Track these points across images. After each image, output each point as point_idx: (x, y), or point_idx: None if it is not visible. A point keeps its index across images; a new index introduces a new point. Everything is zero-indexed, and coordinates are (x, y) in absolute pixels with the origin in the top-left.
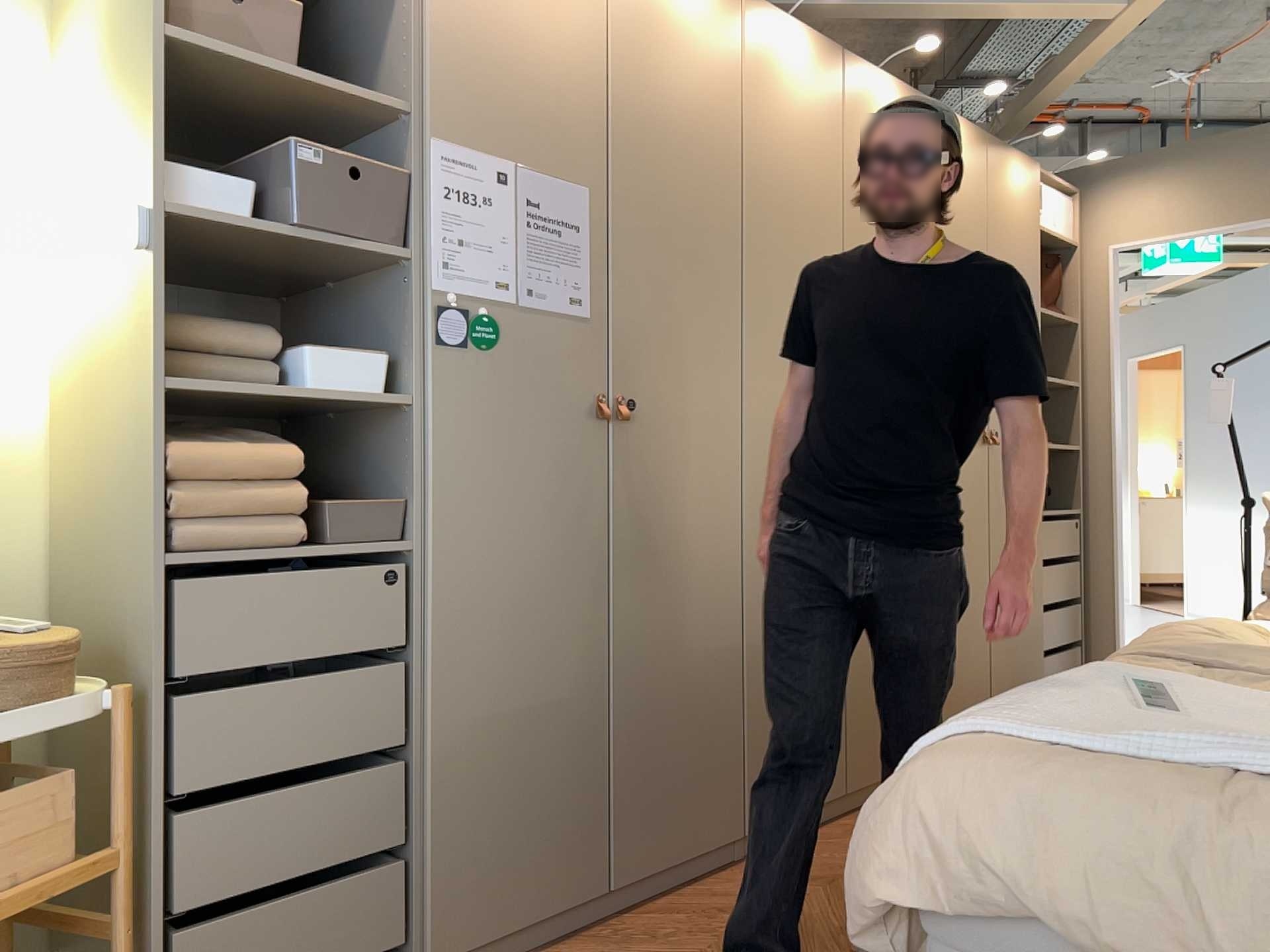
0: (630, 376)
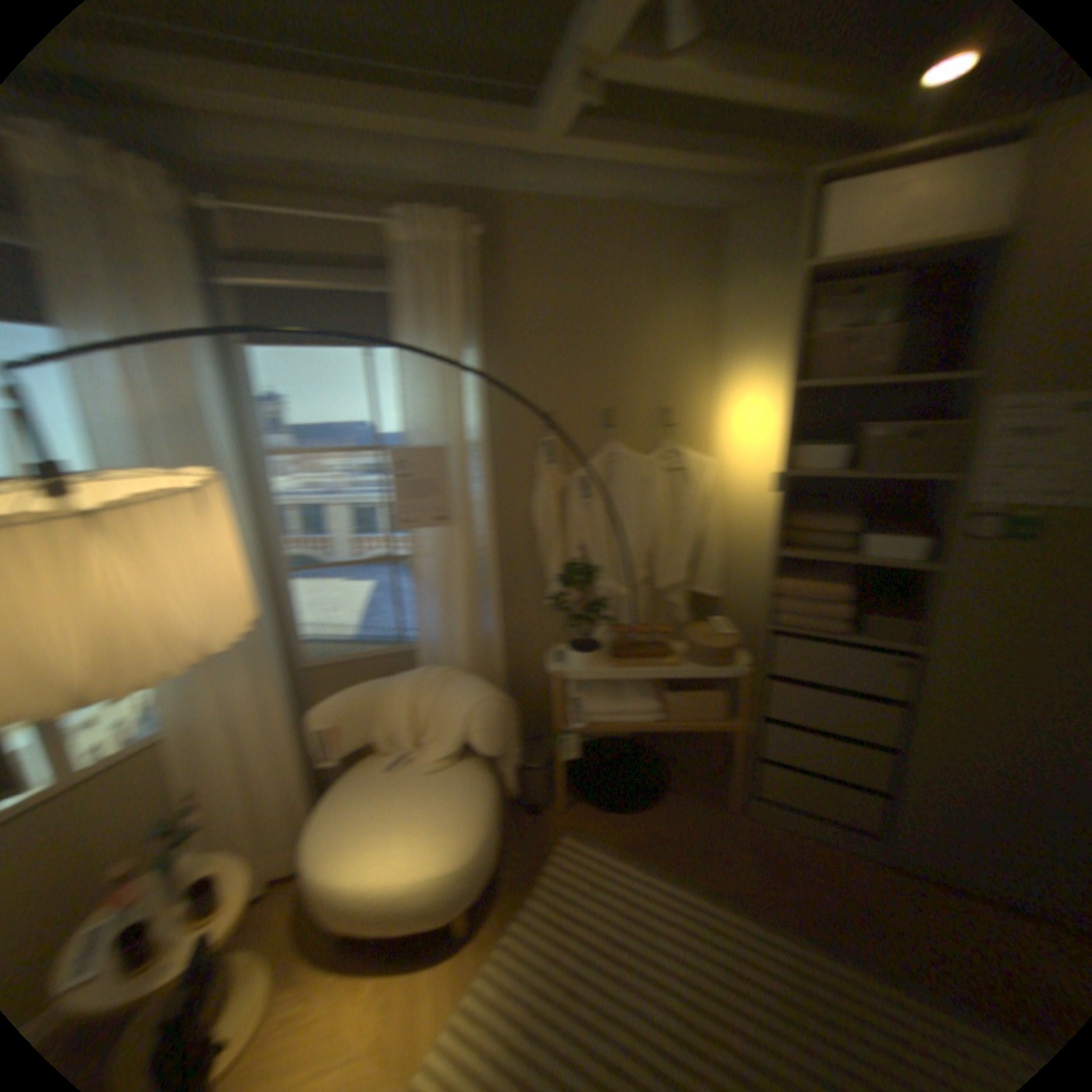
0: None
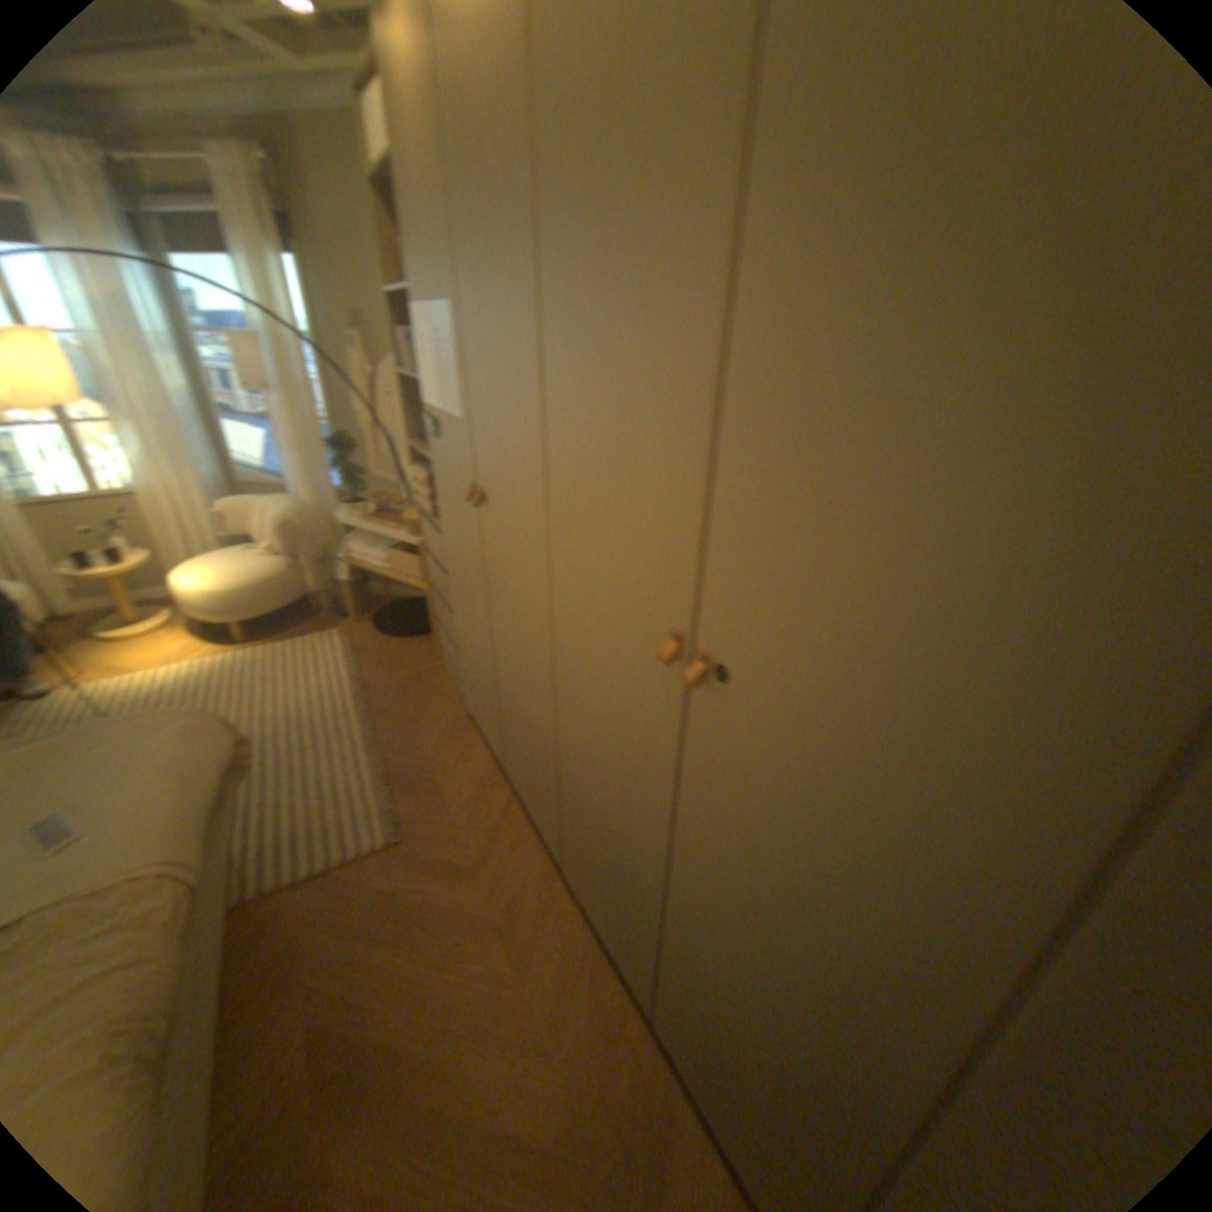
0: (479, 474)
